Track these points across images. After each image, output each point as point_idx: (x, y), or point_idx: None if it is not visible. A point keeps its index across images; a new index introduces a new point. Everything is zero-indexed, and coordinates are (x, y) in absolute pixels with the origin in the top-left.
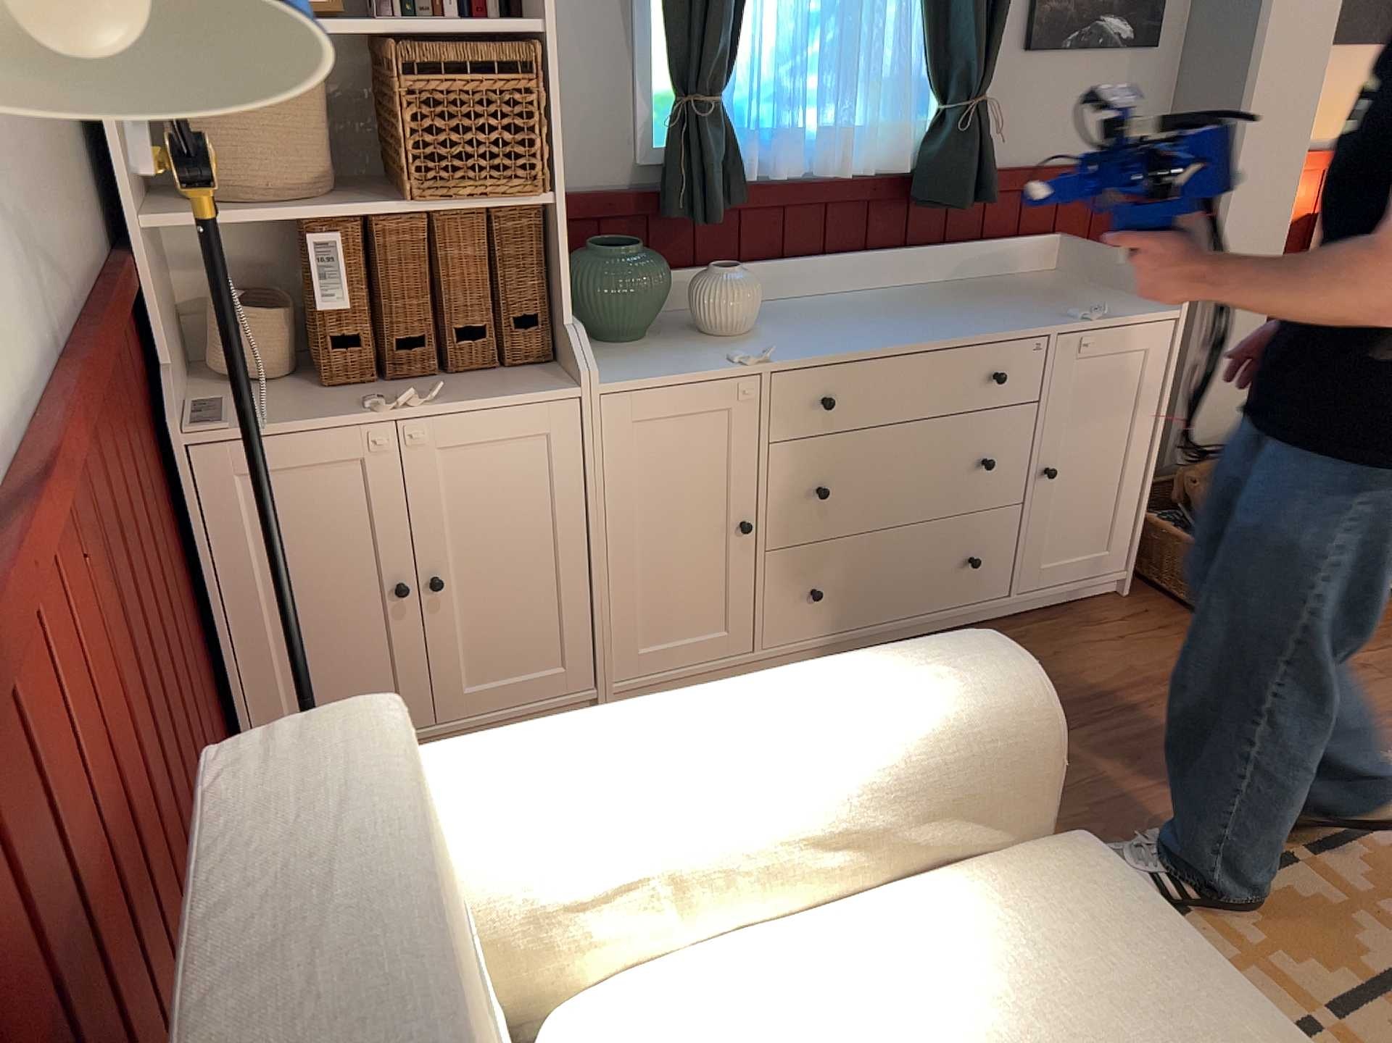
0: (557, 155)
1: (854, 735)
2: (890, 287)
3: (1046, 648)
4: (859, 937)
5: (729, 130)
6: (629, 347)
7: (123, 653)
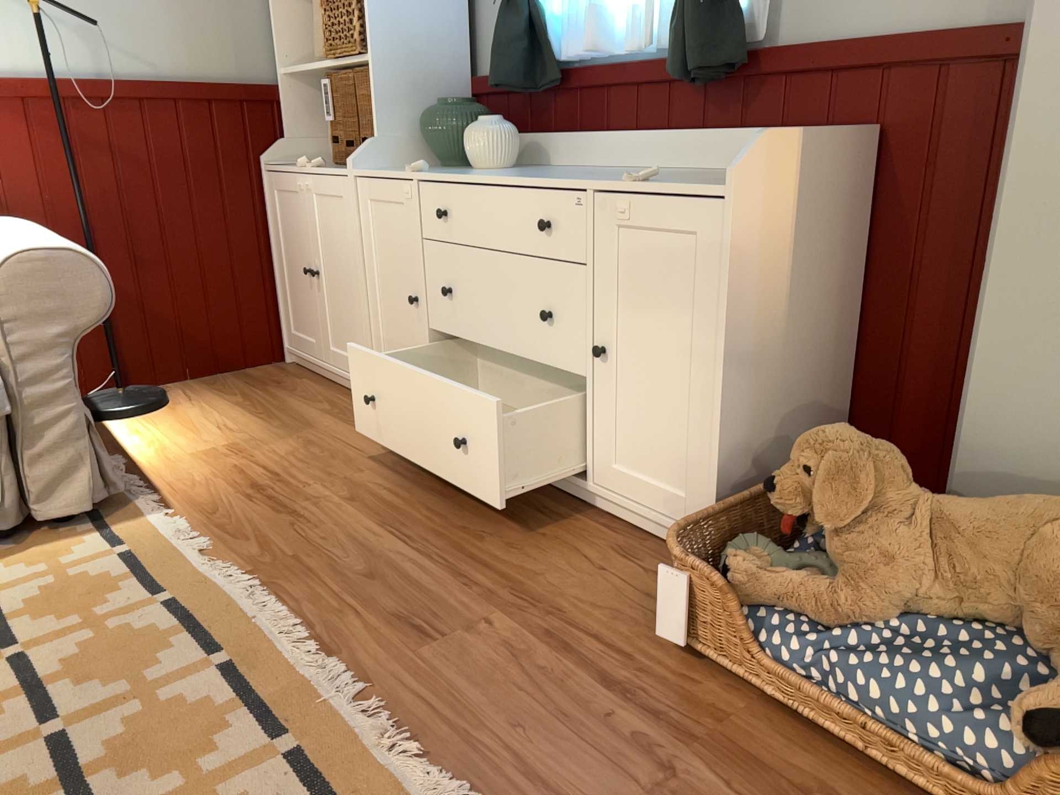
0: (369, 31)
1: None
2: (668, 170)
3: (551, 530)
4: None
5: (533, 21)
6: (430, 169)
7: (87, 190)
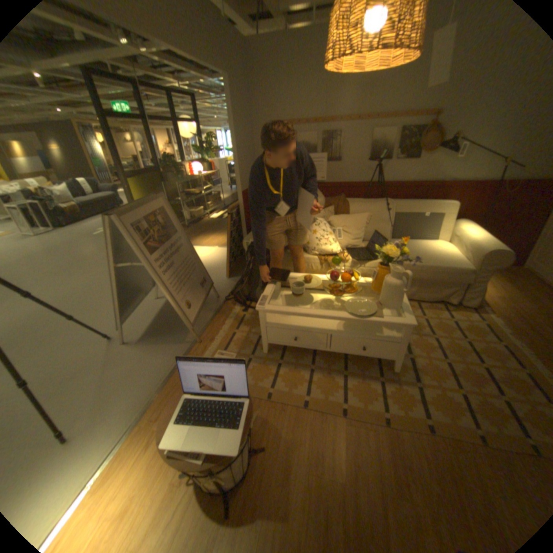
0: None
1: (479, 239)
2: None
3: None
4: (456, 253)
5: None
6: None
7: (488, 210)
